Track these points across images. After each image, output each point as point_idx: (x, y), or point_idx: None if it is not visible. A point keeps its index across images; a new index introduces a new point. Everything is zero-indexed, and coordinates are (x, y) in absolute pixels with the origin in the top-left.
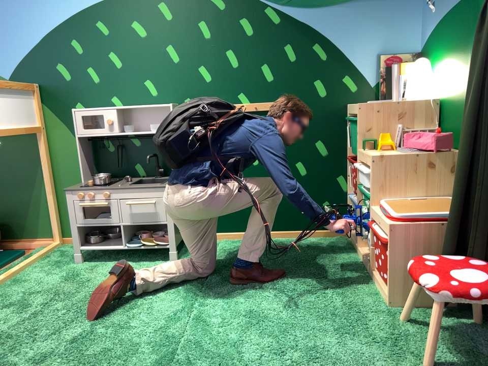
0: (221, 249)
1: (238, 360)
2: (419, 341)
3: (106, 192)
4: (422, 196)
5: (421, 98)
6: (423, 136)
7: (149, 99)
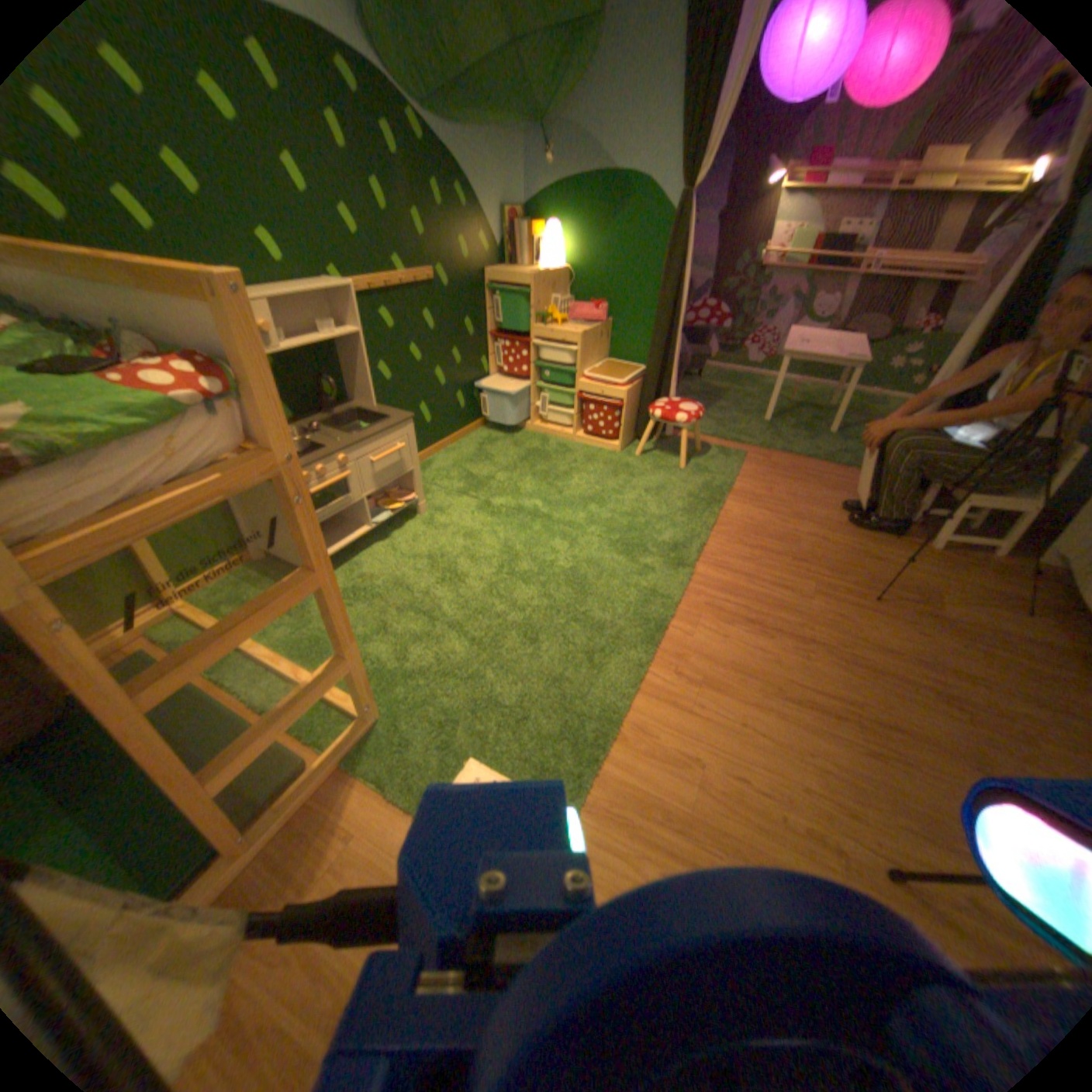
0: (423, 478)
1: (630, 519)
2: (666, 457)
3: (336, 453)
4: (596, 362)
5: (557, 265)
6: (575, 306)
7: (267, 266)
